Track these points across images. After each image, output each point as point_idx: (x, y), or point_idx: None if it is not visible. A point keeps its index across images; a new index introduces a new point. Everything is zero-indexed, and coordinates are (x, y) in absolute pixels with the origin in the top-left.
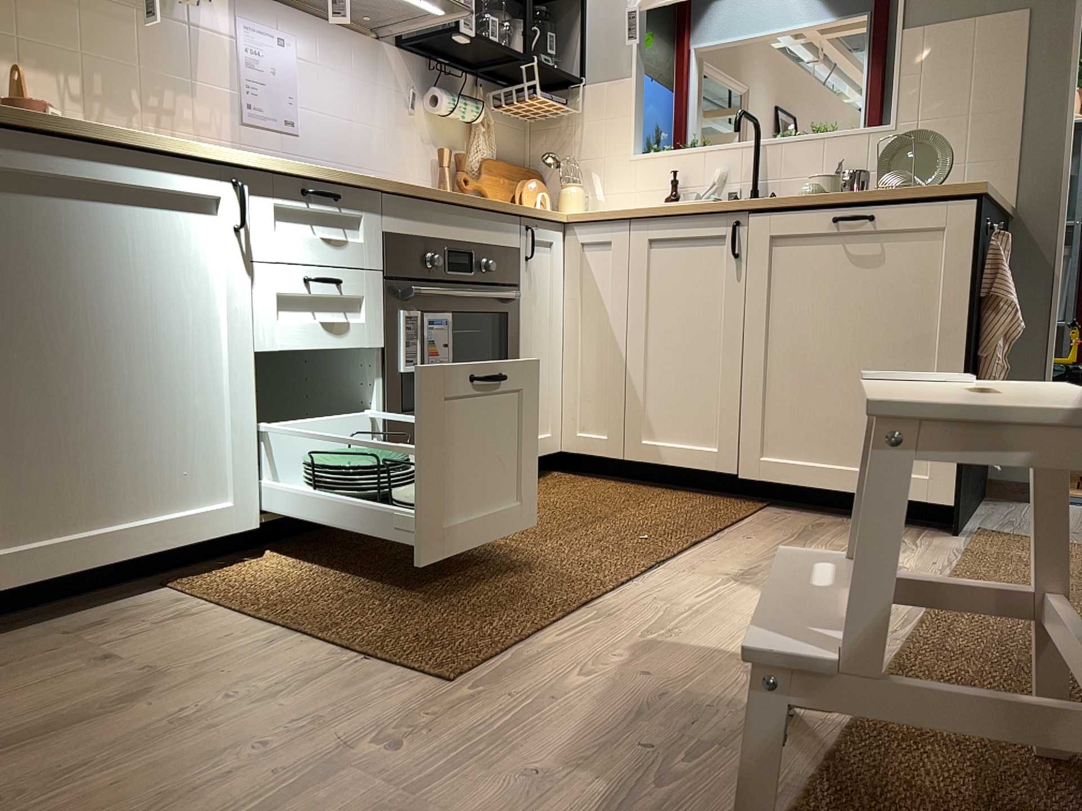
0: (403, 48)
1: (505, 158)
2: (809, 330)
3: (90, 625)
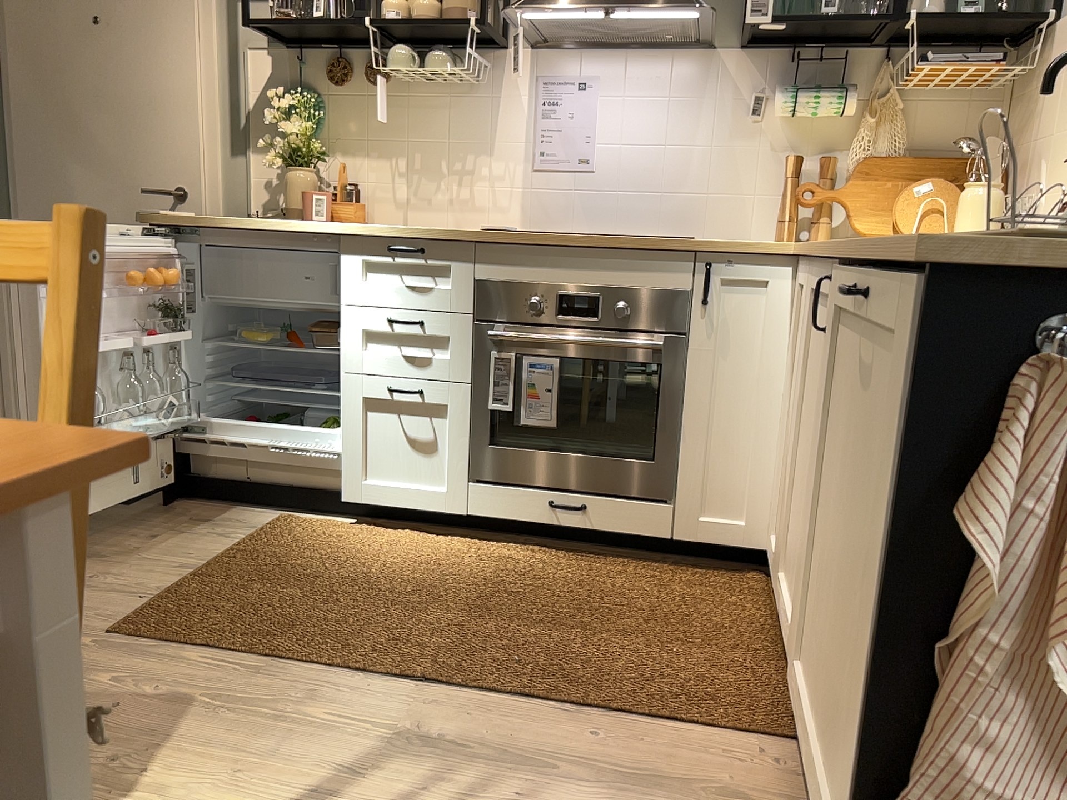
0: (746, 46)
1: (941, 147)
2: (842, 491)
3: (205, 521)
